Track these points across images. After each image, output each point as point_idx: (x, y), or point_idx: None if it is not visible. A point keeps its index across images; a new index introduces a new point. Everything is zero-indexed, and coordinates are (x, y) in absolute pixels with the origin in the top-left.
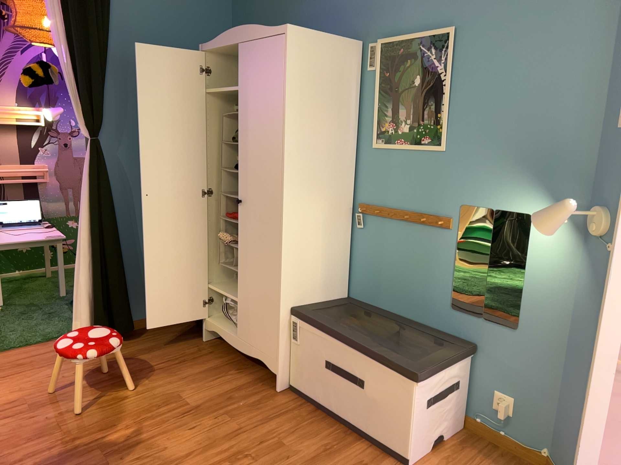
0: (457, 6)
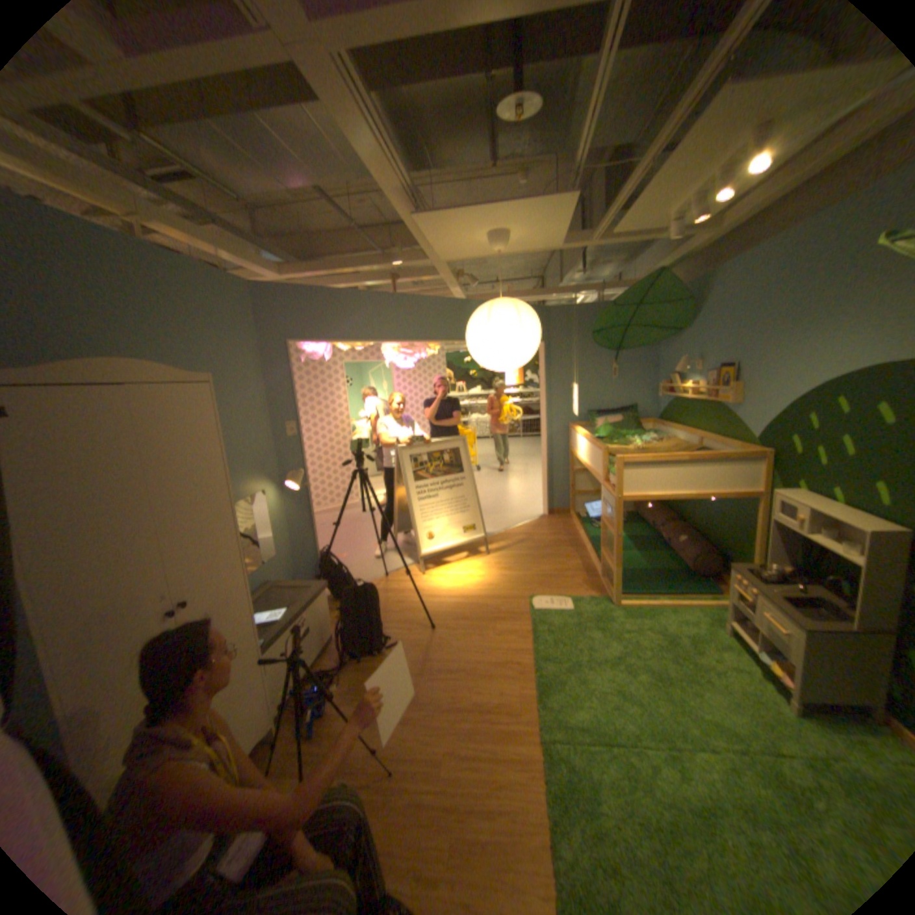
0: (193, 366)
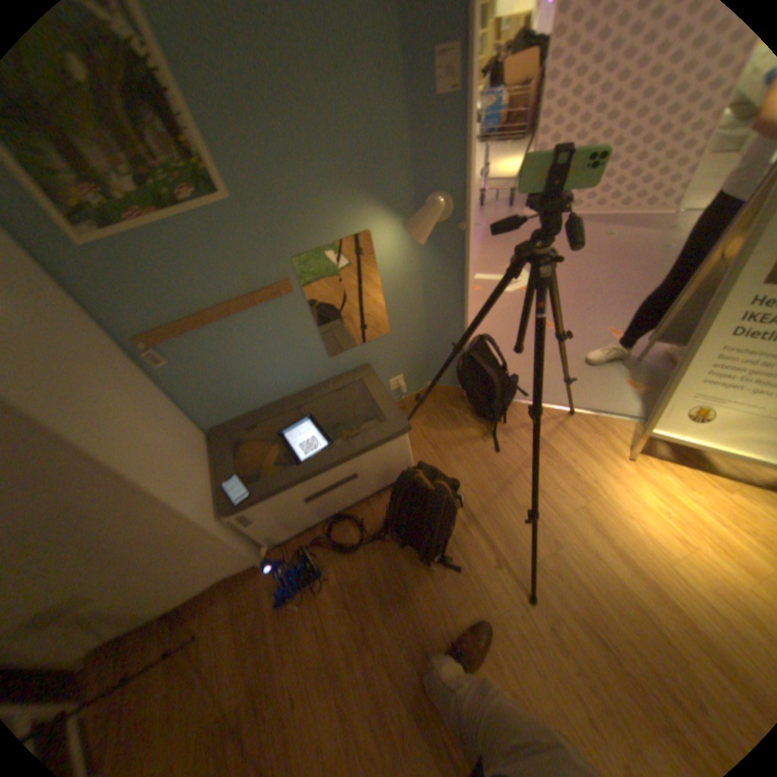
0: None
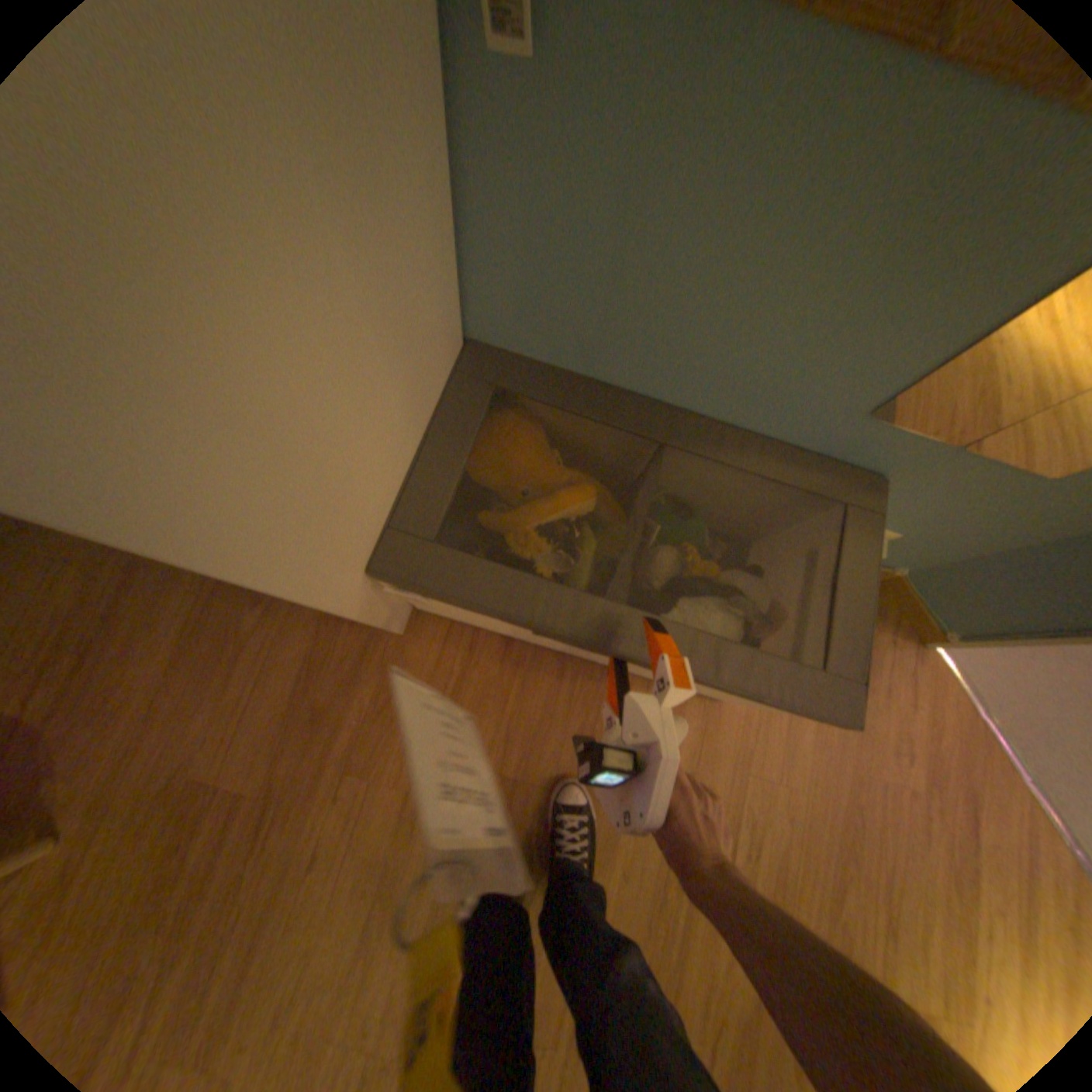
0: None
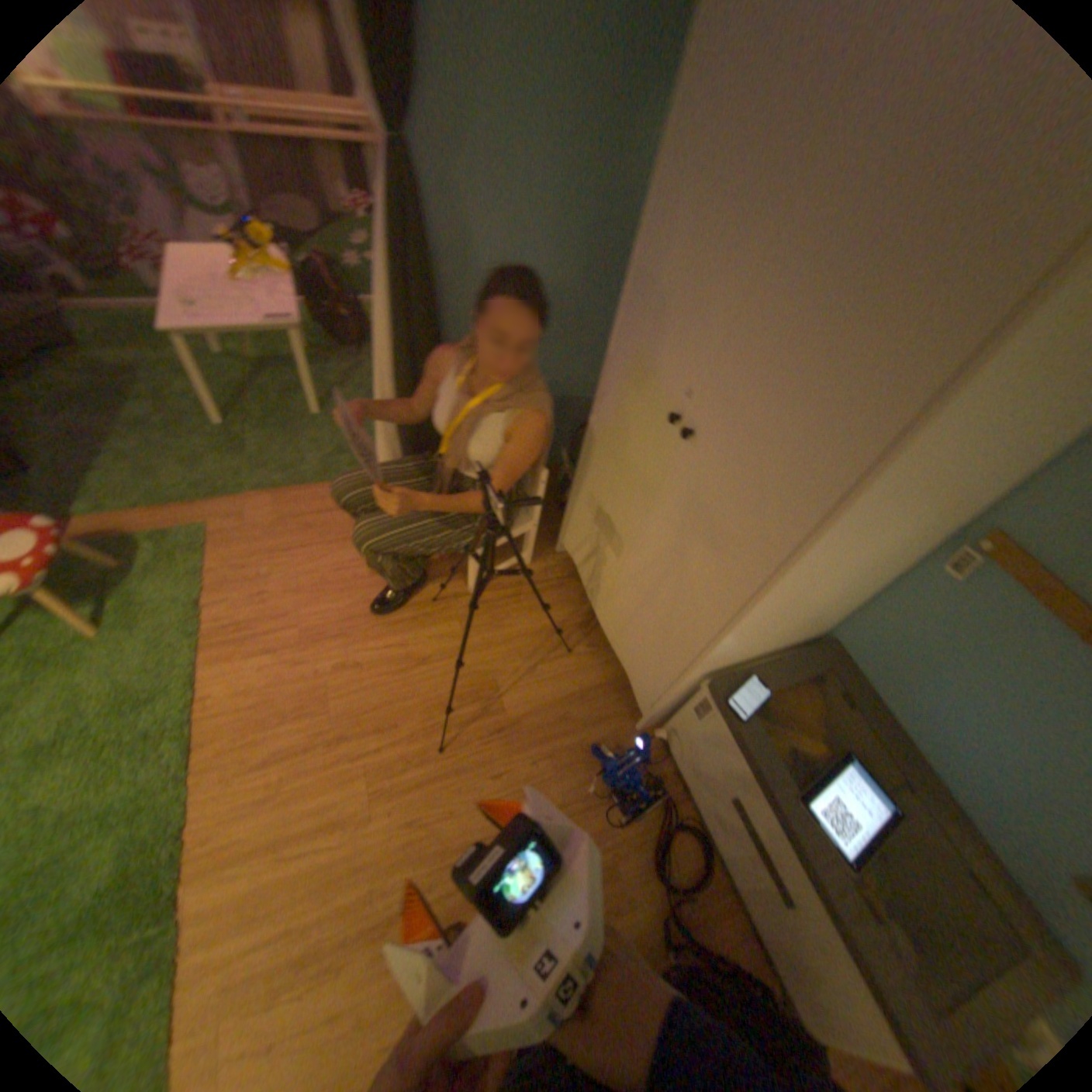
0: None
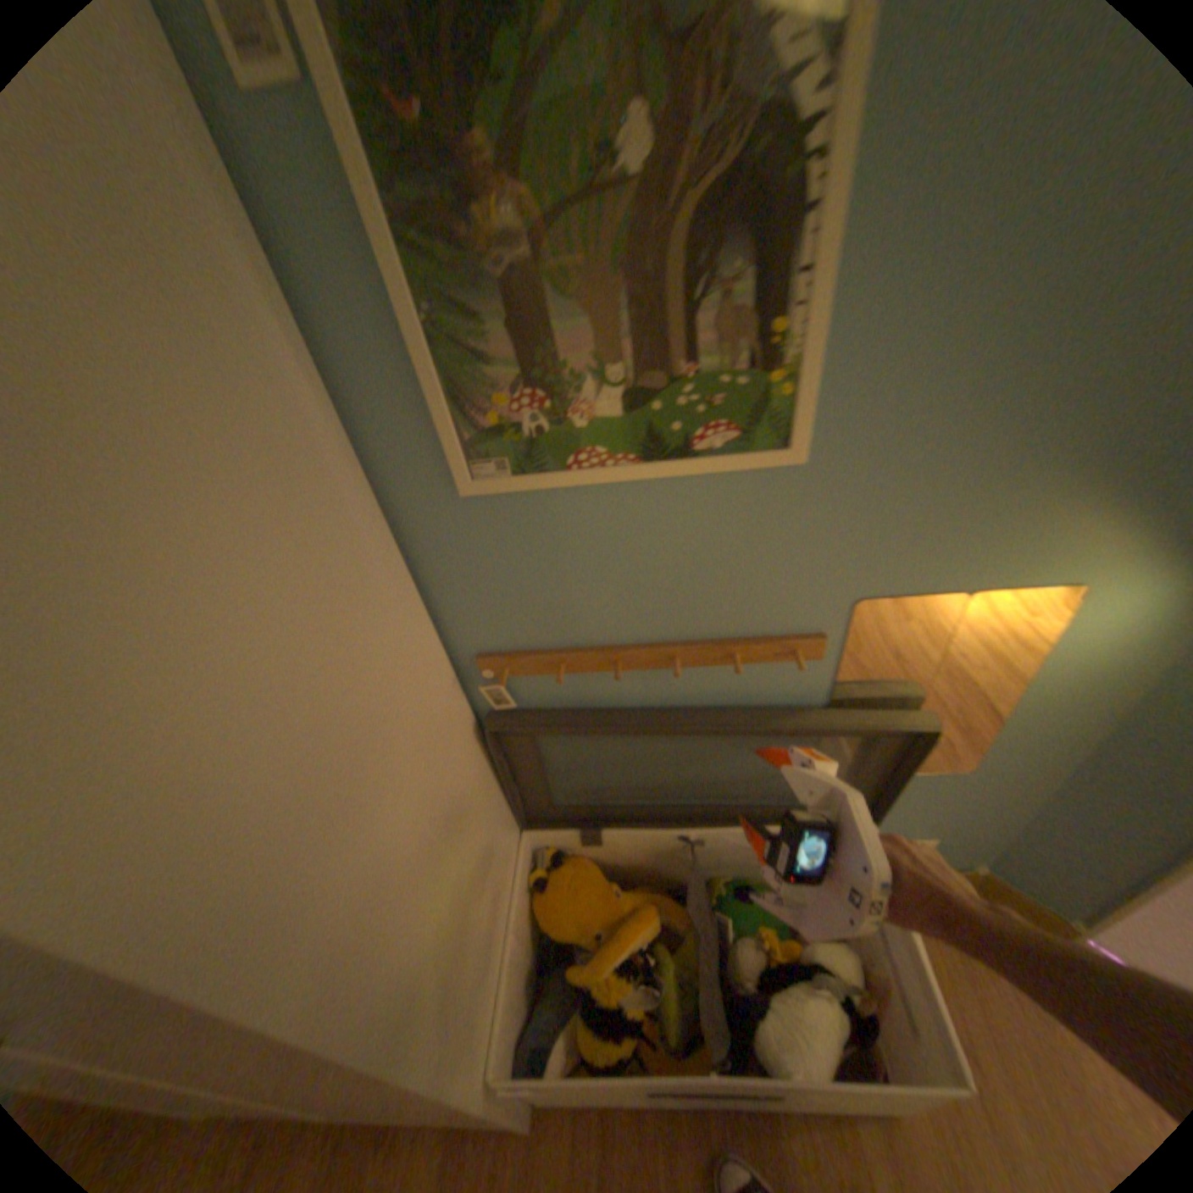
0: None
